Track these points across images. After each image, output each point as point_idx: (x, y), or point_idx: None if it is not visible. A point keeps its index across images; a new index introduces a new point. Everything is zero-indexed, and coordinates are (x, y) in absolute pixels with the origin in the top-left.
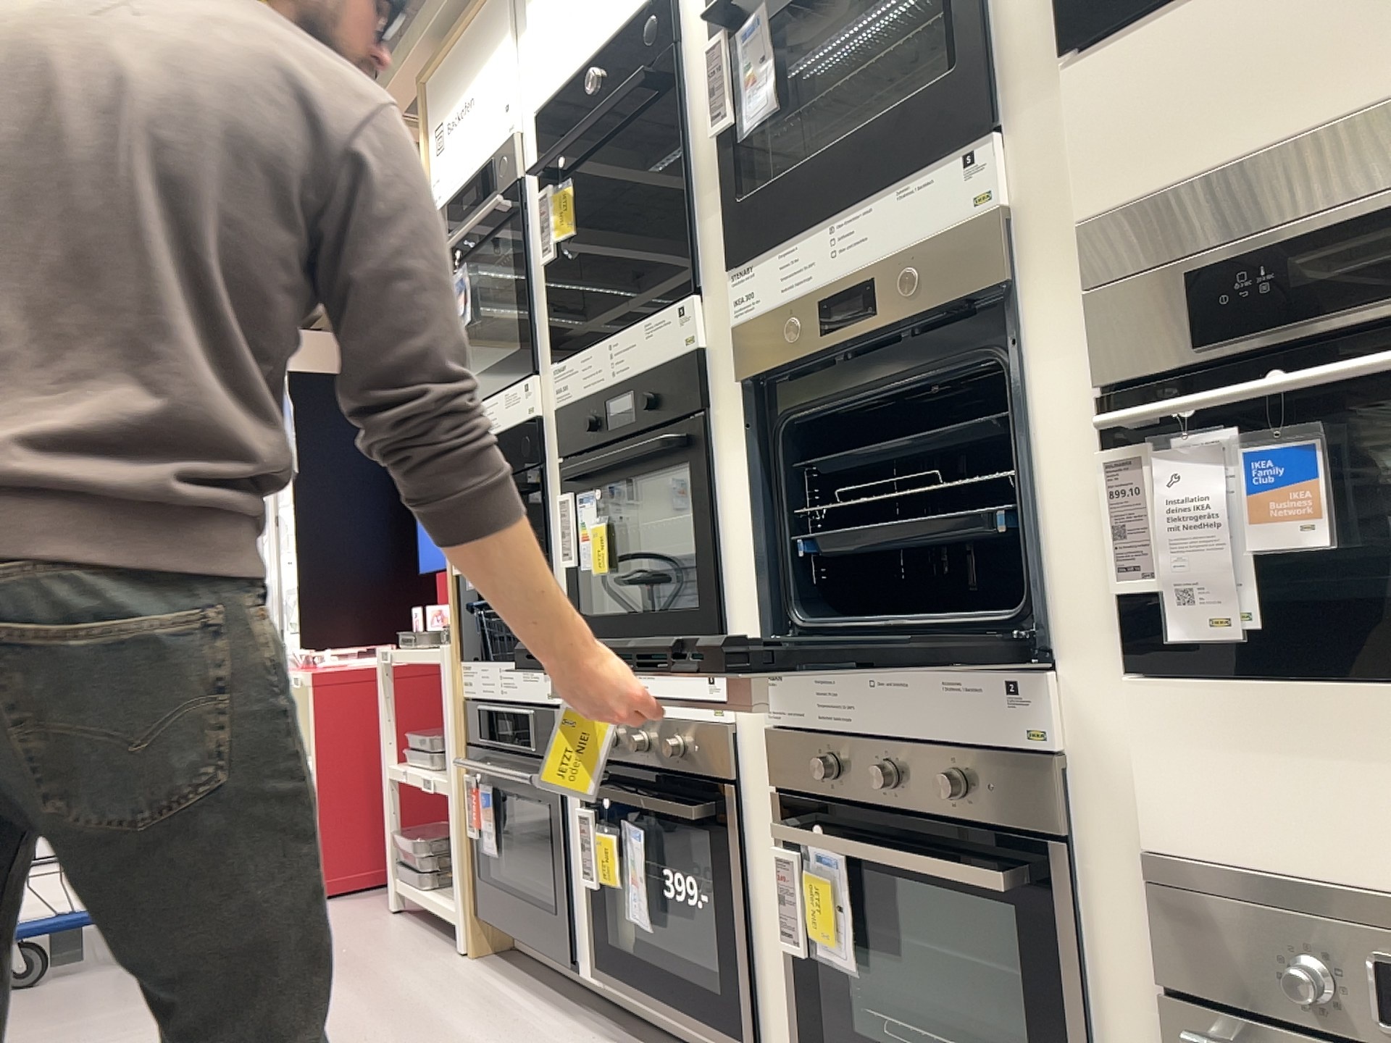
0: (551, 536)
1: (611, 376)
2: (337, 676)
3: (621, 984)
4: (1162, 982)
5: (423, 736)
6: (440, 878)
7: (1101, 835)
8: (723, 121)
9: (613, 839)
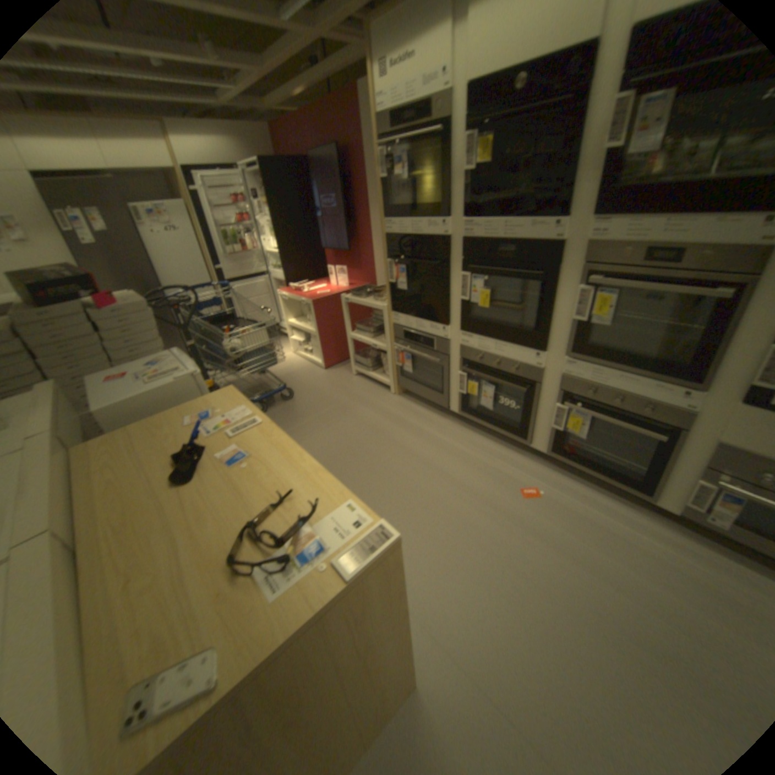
0: (451, 285)
1: (503, 237)
2: (318, 303)
3: (471, 418)
4: (709, 467)
5: (364, 329)
6: (378, 373)
7: (701, 433)
8: (616, 145)
9: (476, 385)
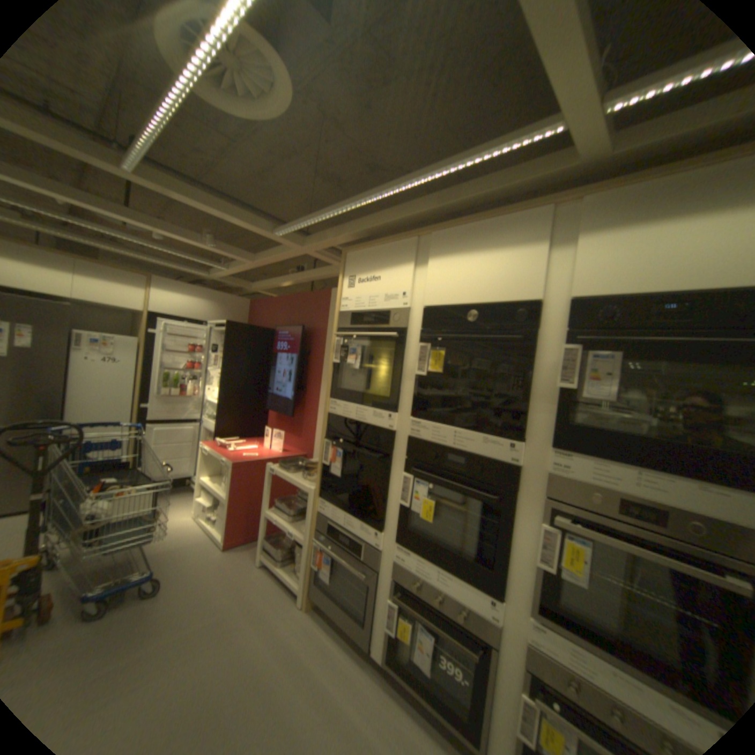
0: (391, 483)
1: (453, 446)
2: (241, 466)
3: (399, 680)
4: None
5: (284, 509)
6: (288, 571)
7: None
8: (571, 385)
9: (410, 628)
